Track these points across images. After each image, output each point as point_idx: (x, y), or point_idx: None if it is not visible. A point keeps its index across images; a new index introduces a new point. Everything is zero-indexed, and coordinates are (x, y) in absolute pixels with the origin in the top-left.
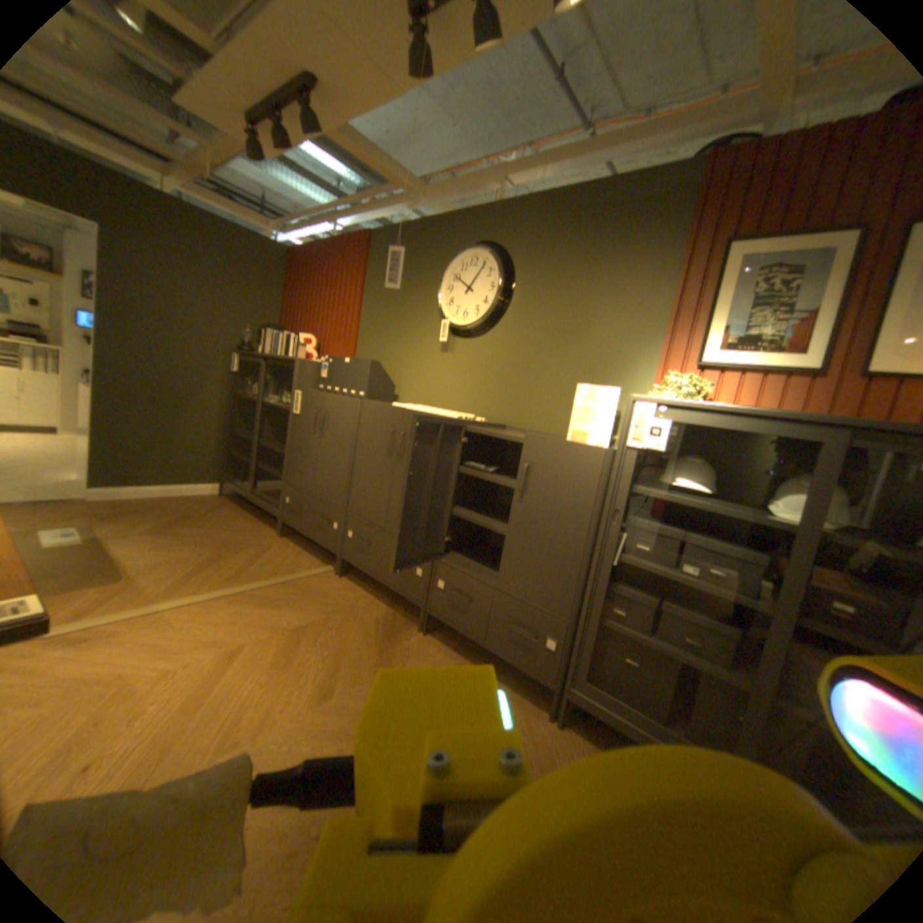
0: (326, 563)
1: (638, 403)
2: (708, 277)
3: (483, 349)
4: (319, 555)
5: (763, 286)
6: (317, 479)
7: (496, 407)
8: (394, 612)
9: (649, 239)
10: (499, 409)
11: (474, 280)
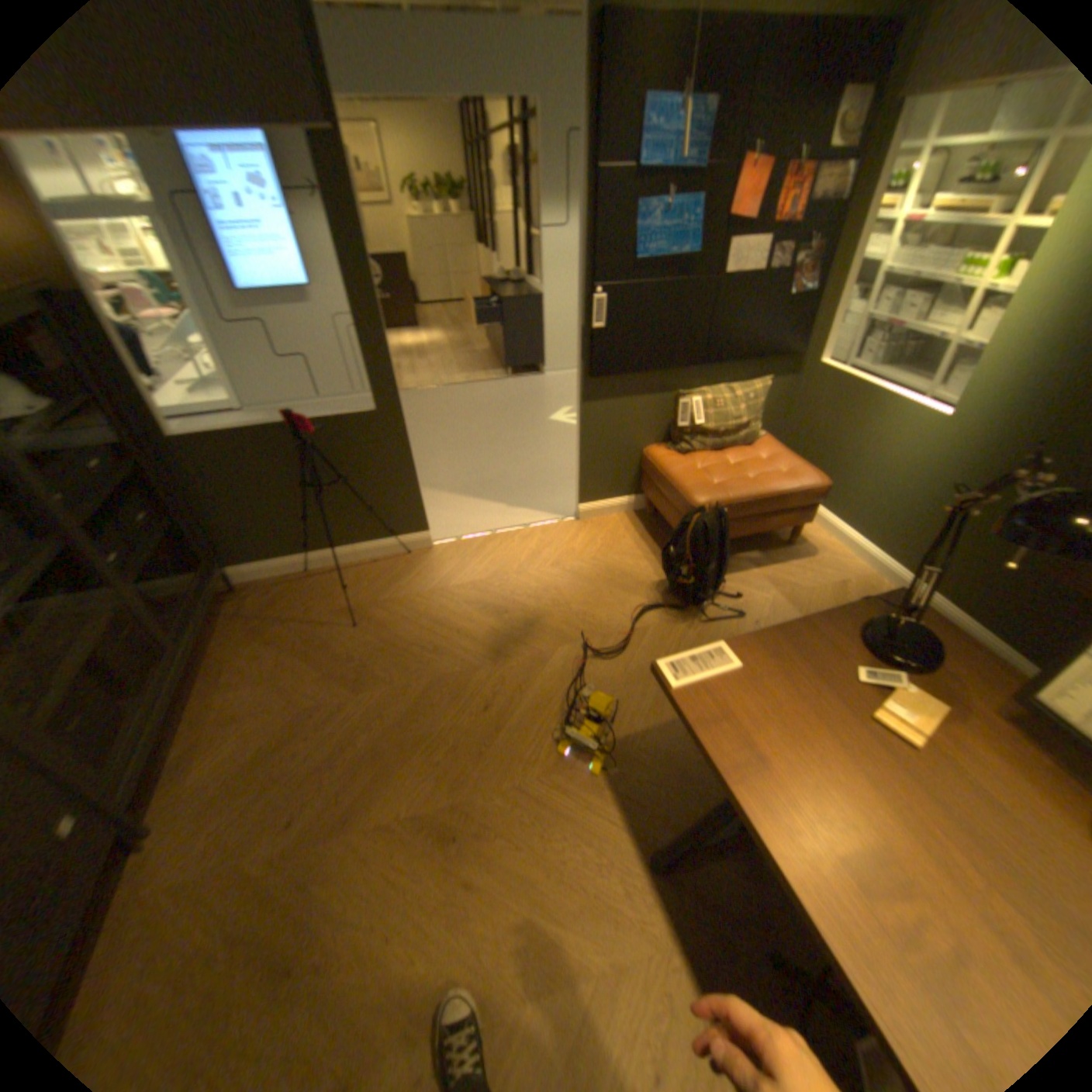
0: None
1: None
2: None
3: None
4: None
5: None
6: None
7: None
8: None
9: None
10: None
11: None
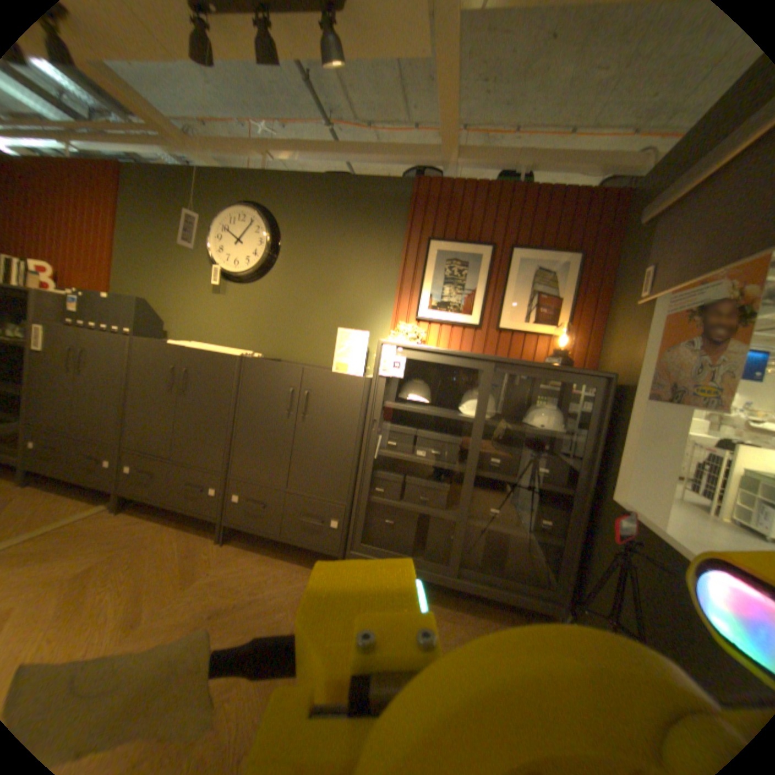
0: (96, 503)
1: (385, 345)
2: (418, 259)
3: (255, 293)
4: (84, 497)
5: (448, 270)
6: (76, 419)
7: (271, 343)
8: (187, 533)
9: (381, 226)
10: (274, 345)
11: (243, 233)
